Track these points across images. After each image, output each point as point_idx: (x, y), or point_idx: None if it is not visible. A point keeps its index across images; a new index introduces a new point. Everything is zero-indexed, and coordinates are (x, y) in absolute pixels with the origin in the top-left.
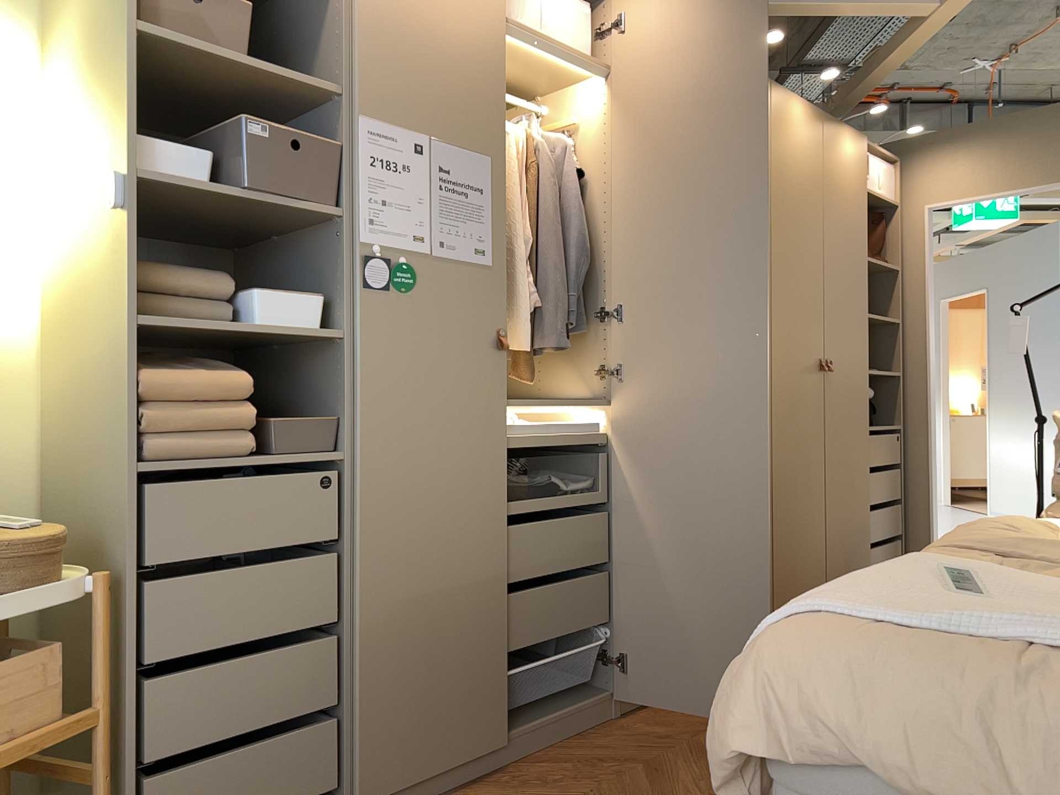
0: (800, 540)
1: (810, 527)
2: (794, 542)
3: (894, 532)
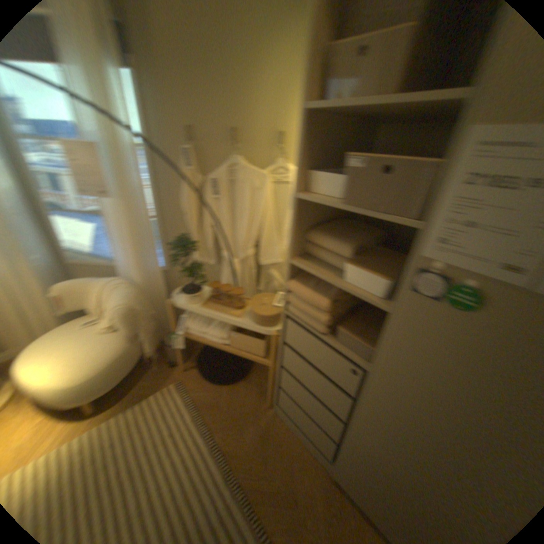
0: None
1: None
2: None
3: None
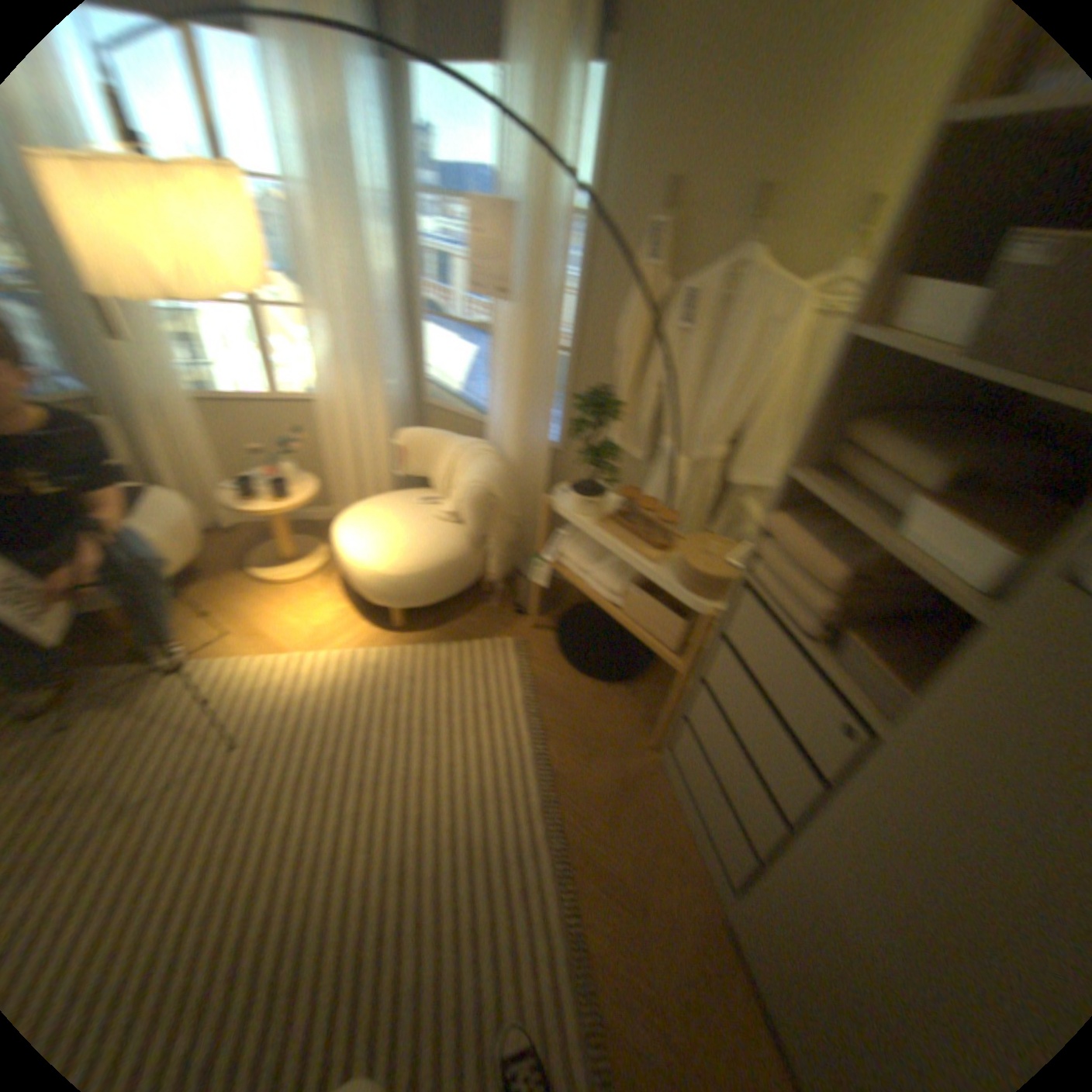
0: None
1: None
2: None
3: None
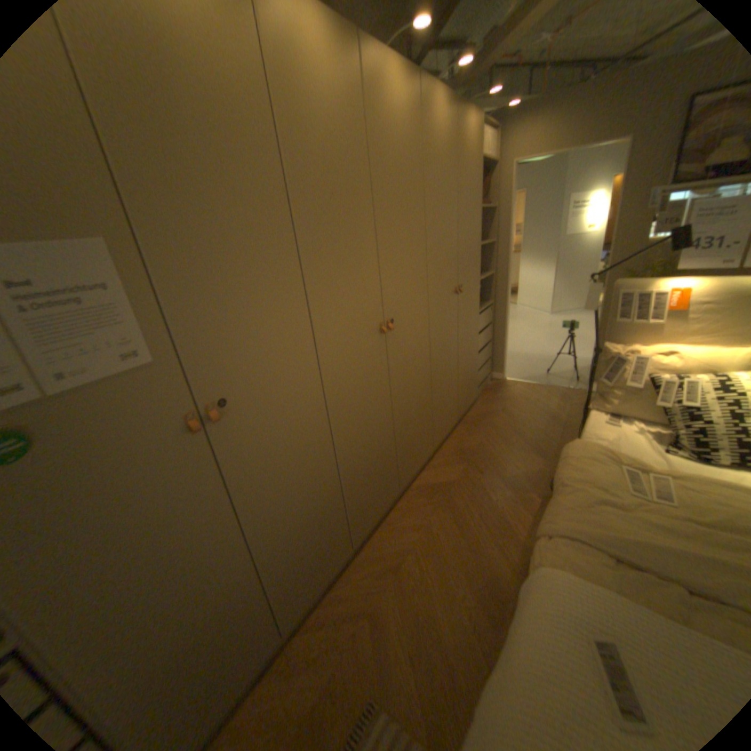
0: (444, 397)
1: (449, 386)
2: (441, 400)
3: (487, 359)
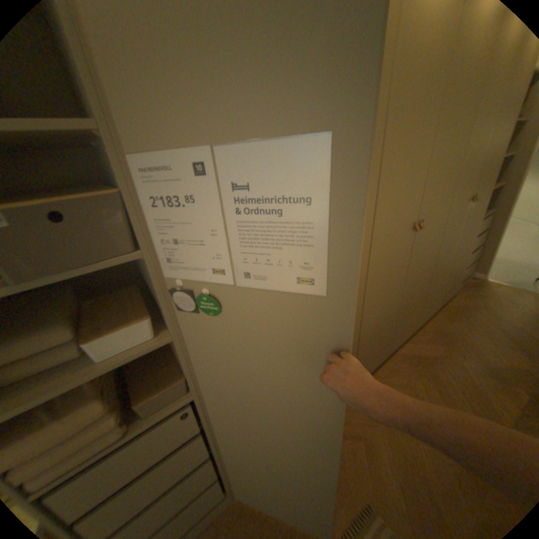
0: (437, 288)
1: (443, 280)
2: (435, 290)
3: (475, 260)
